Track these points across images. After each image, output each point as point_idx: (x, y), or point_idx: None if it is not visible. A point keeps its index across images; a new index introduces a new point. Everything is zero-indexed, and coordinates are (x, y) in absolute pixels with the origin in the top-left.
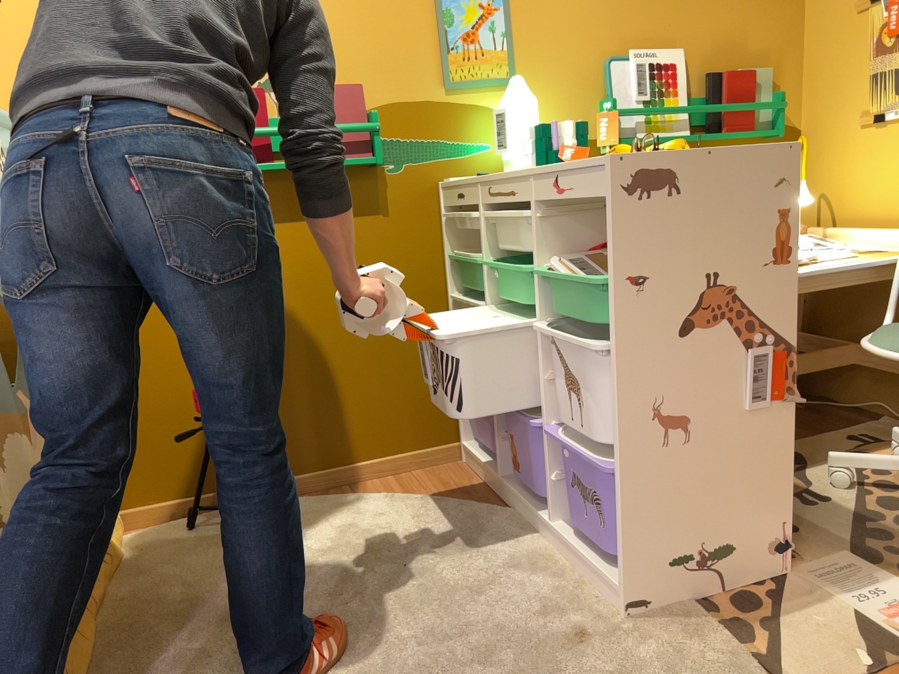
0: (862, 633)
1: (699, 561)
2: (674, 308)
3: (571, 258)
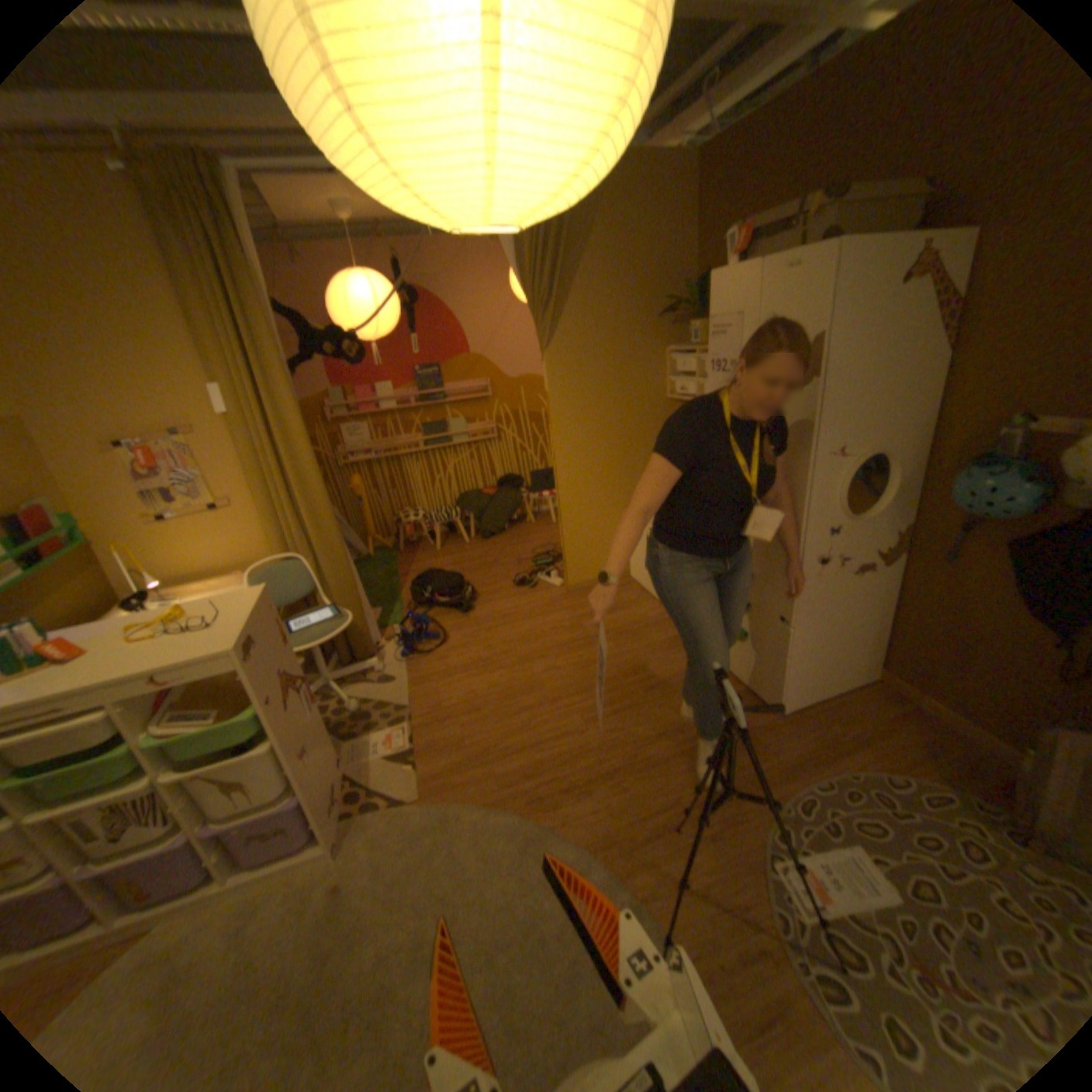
0: (389, 762)
1: (329, 804)
2: (278, 701)
3: (160, 721)
